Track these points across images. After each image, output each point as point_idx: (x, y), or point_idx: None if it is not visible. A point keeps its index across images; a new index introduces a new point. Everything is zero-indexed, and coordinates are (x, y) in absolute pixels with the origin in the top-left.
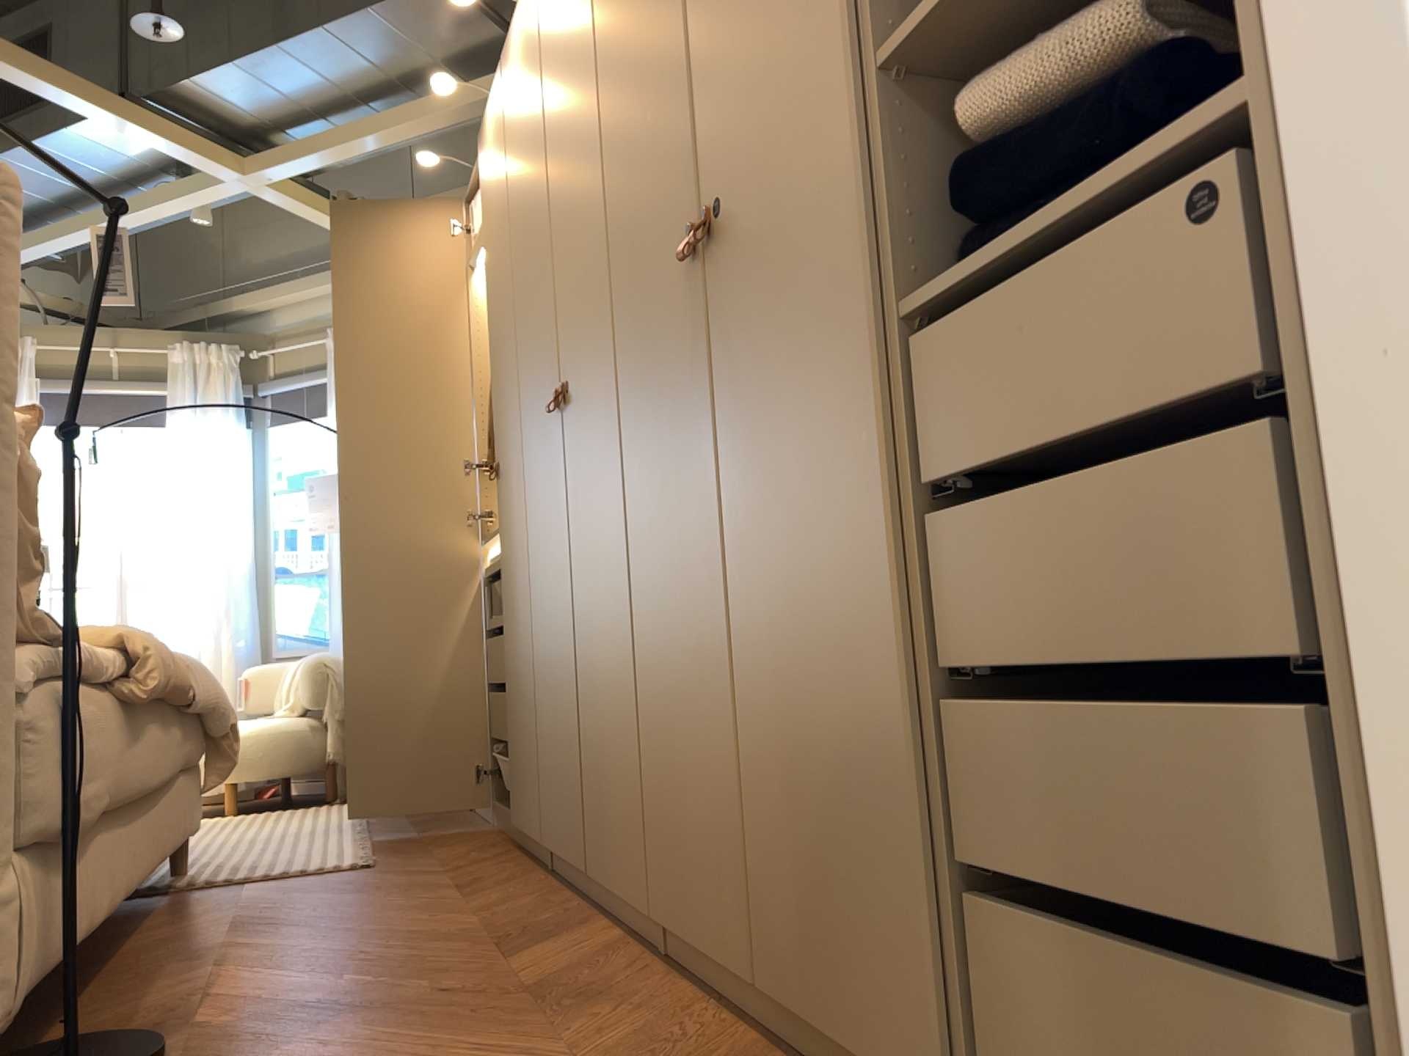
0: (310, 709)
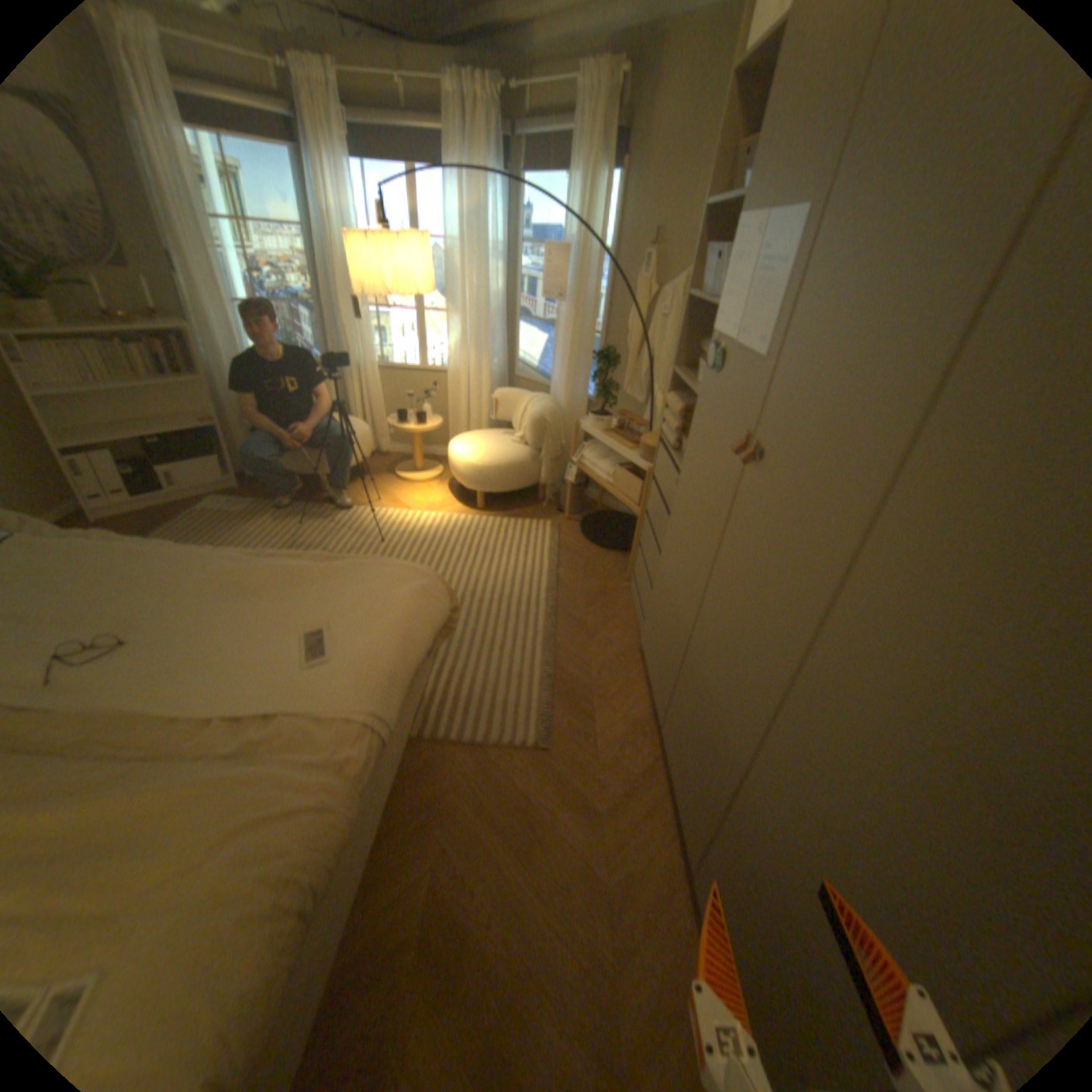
0: (525, 444)
